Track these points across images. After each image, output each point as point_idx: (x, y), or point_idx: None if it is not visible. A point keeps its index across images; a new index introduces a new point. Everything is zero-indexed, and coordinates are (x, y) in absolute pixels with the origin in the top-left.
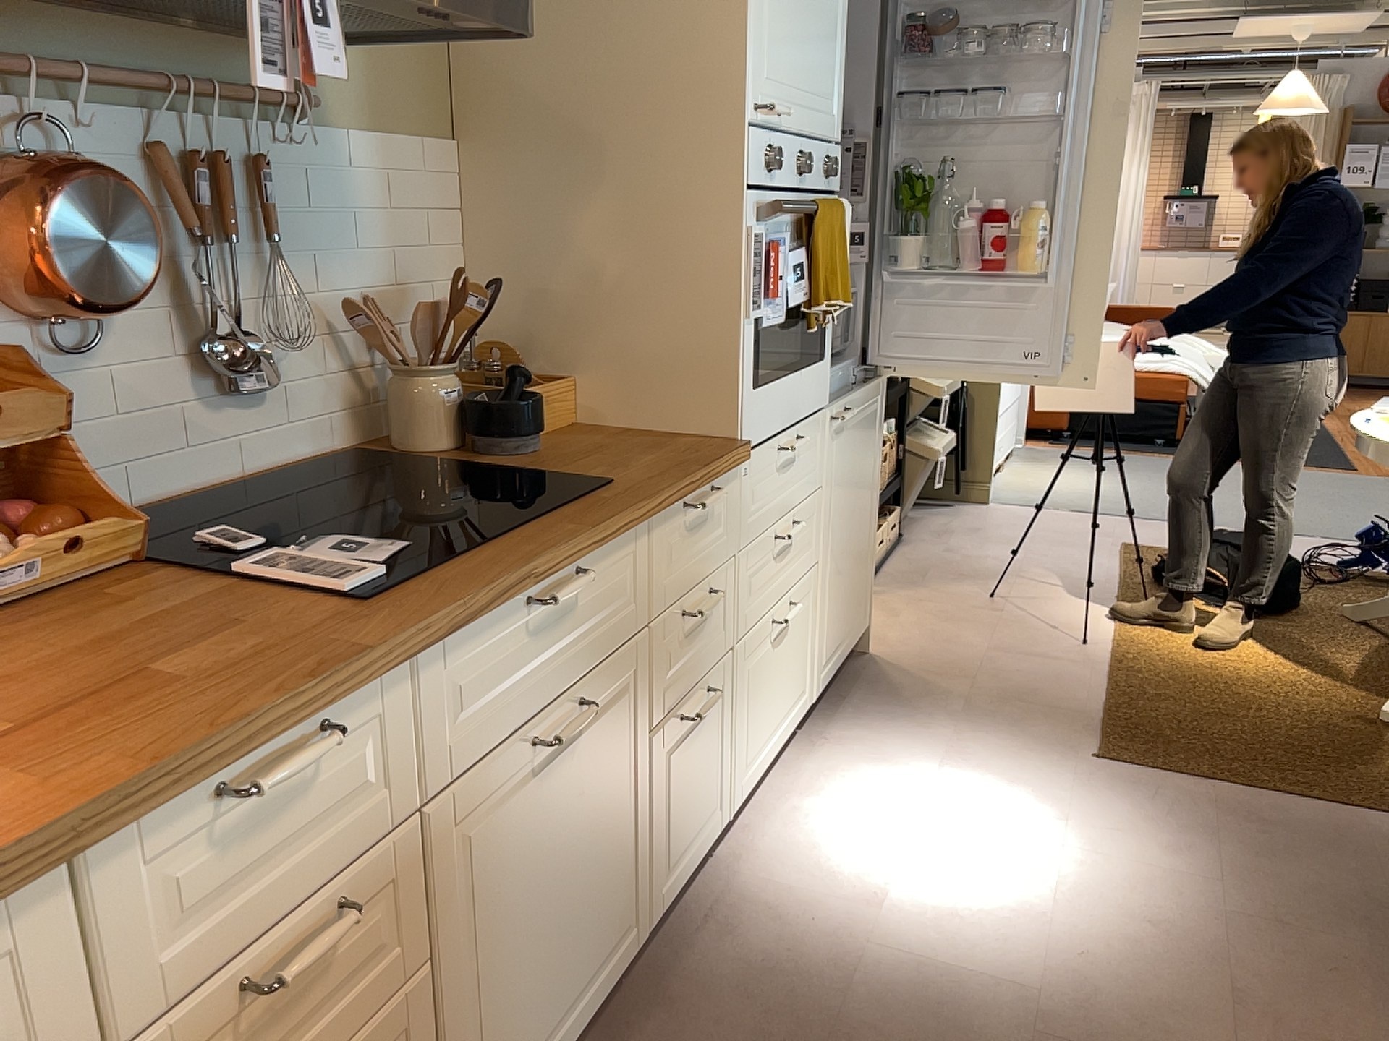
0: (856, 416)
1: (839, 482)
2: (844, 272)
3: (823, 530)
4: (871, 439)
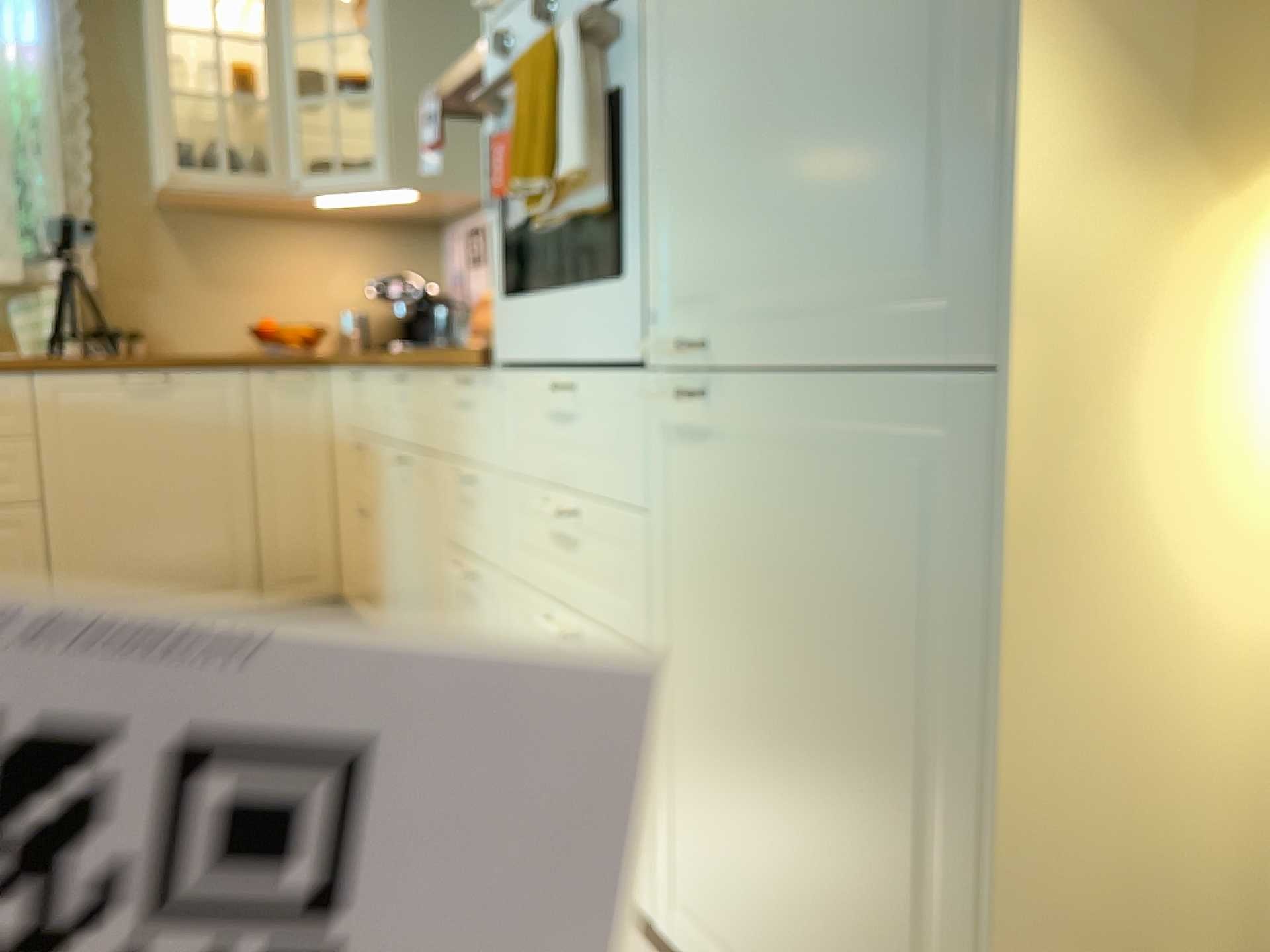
0: (780, 438)
1: (704, 551)
2: (550, 132)
3: (662, 610)
4: (893, 559)
